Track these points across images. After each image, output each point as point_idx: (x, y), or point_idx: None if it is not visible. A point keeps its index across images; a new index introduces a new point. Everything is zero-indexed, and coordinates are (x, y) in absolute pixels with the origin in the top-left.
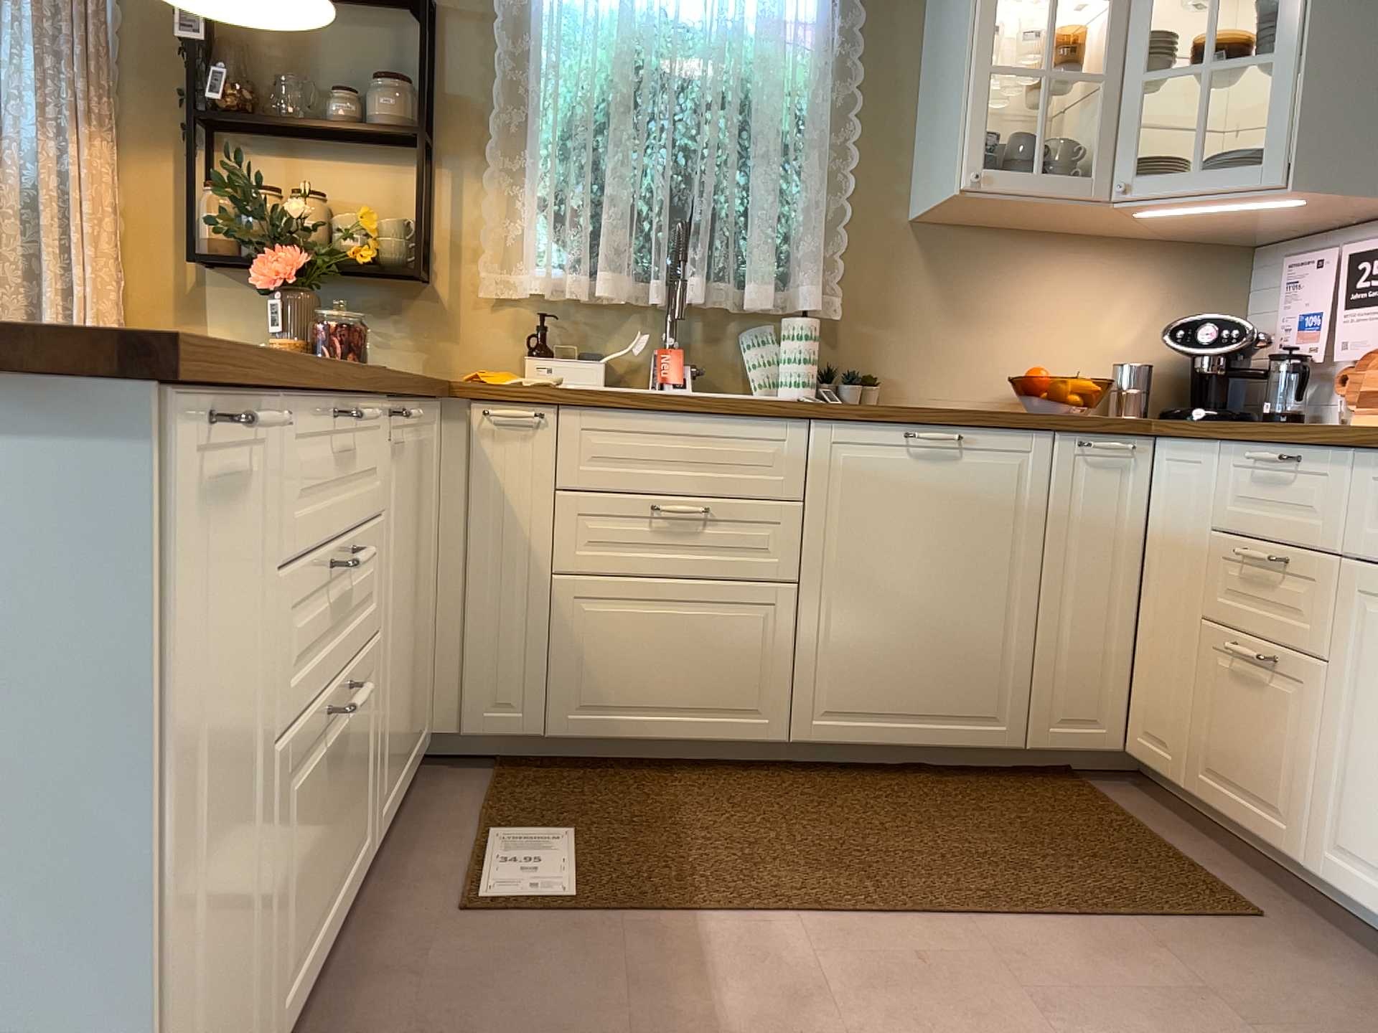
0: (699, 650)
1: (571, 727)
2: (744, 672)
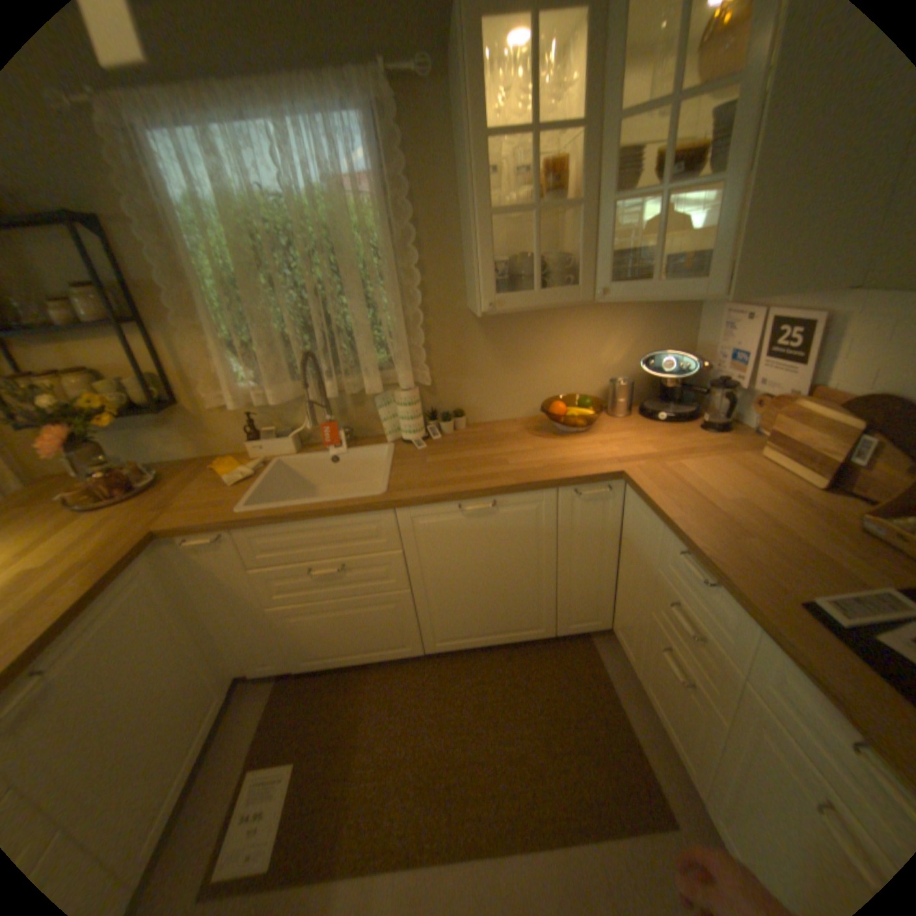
0: (361, 627)
1: (303, 668)
2: (390, 632)
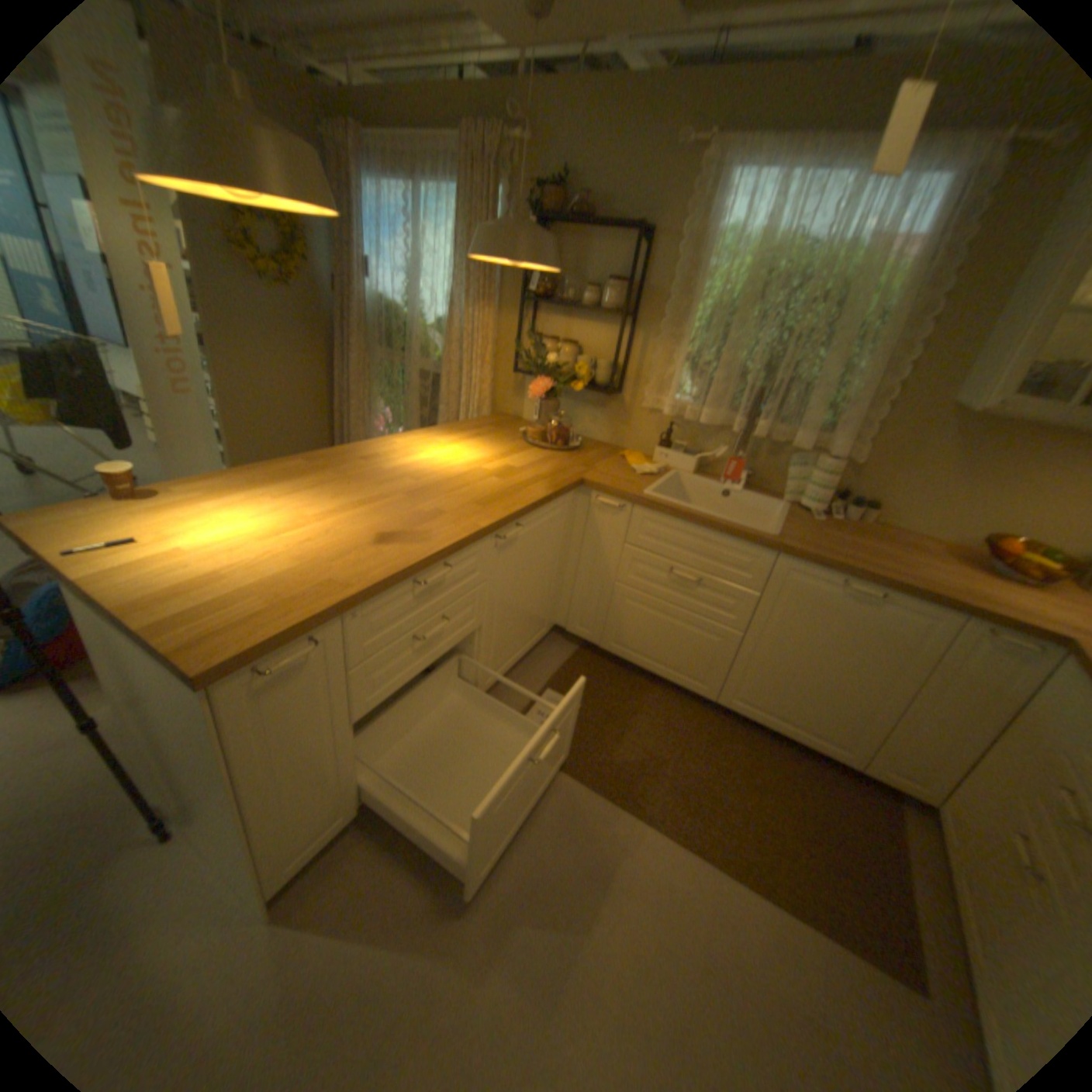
0: (679, 643)
1: (610, 649)
2: (700, 662)
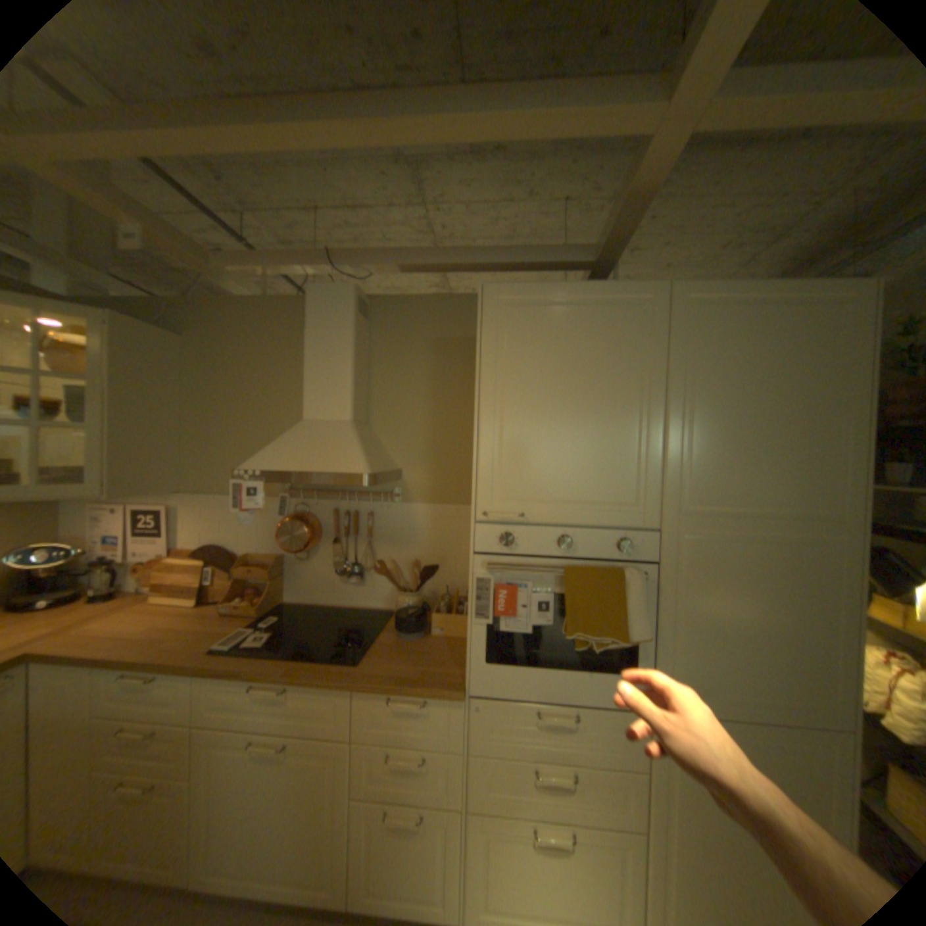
0: None
1: None
2: None
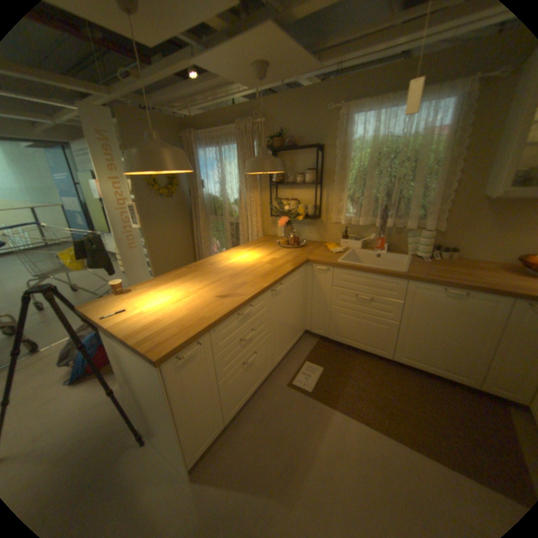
0: (367, 331)
1: (334, 338)
2: (380, 339)
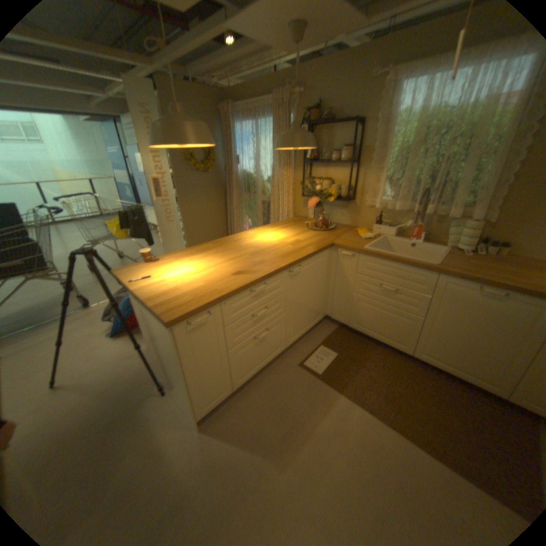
0: (389, 323)
1: (354, 327)
2: (401, 334)
